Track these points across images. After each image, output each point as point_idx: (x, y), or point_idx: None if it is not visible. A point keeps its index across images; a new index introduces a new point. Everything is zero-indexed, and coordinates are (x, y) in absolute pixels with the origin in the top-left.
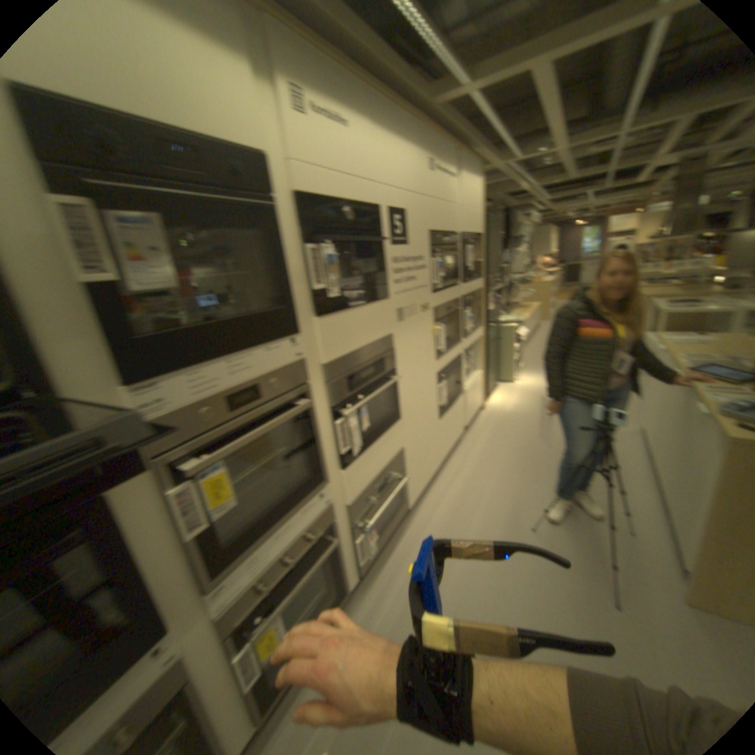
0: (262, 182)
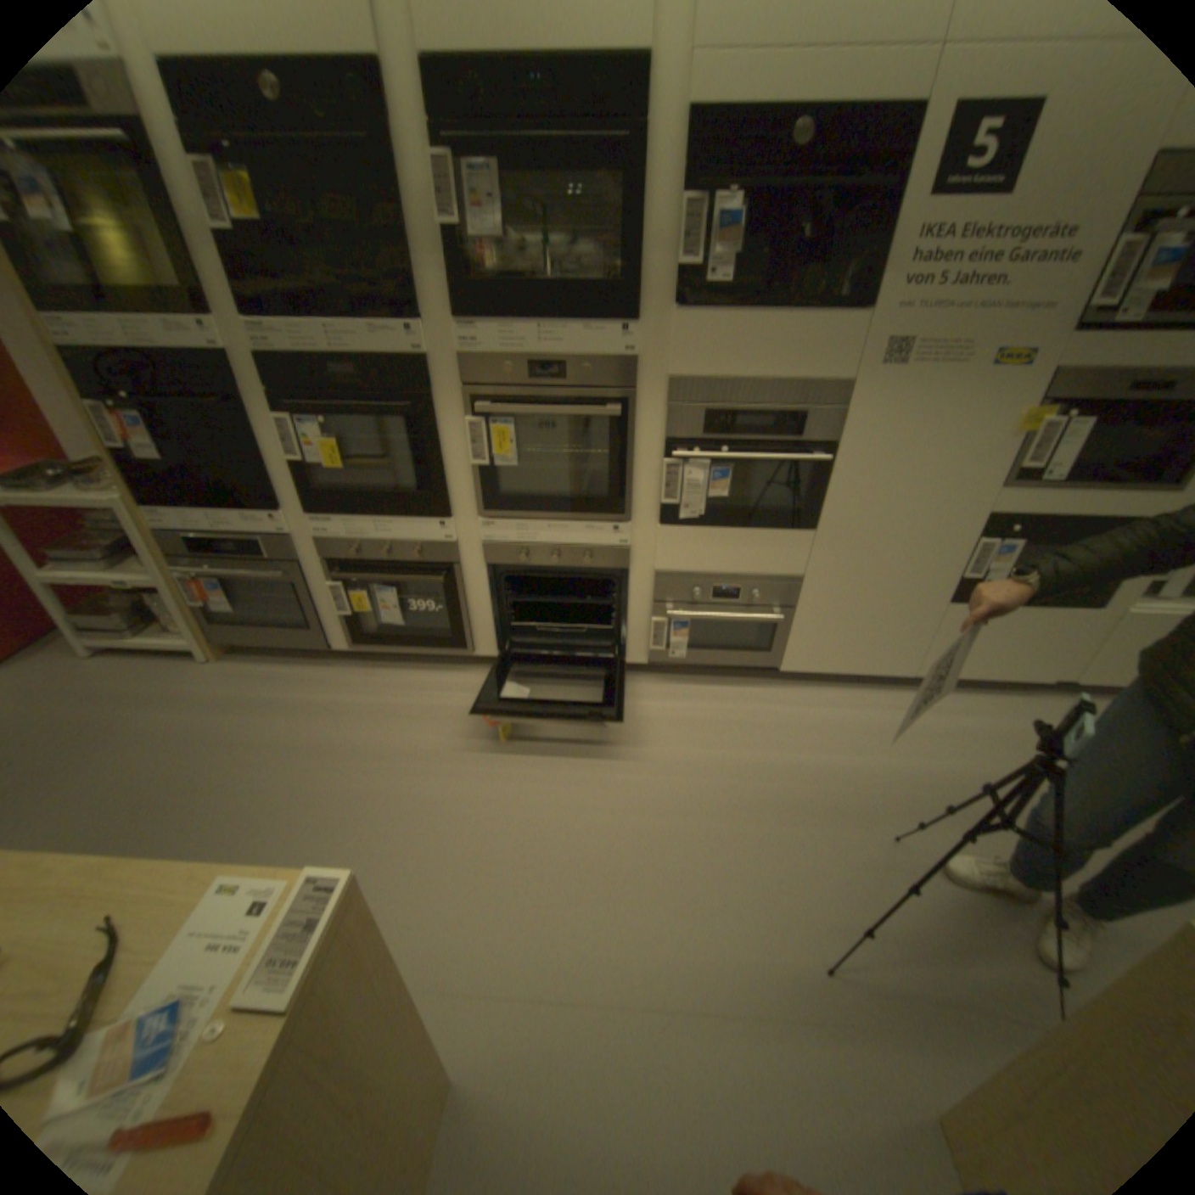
0: (630, 102)
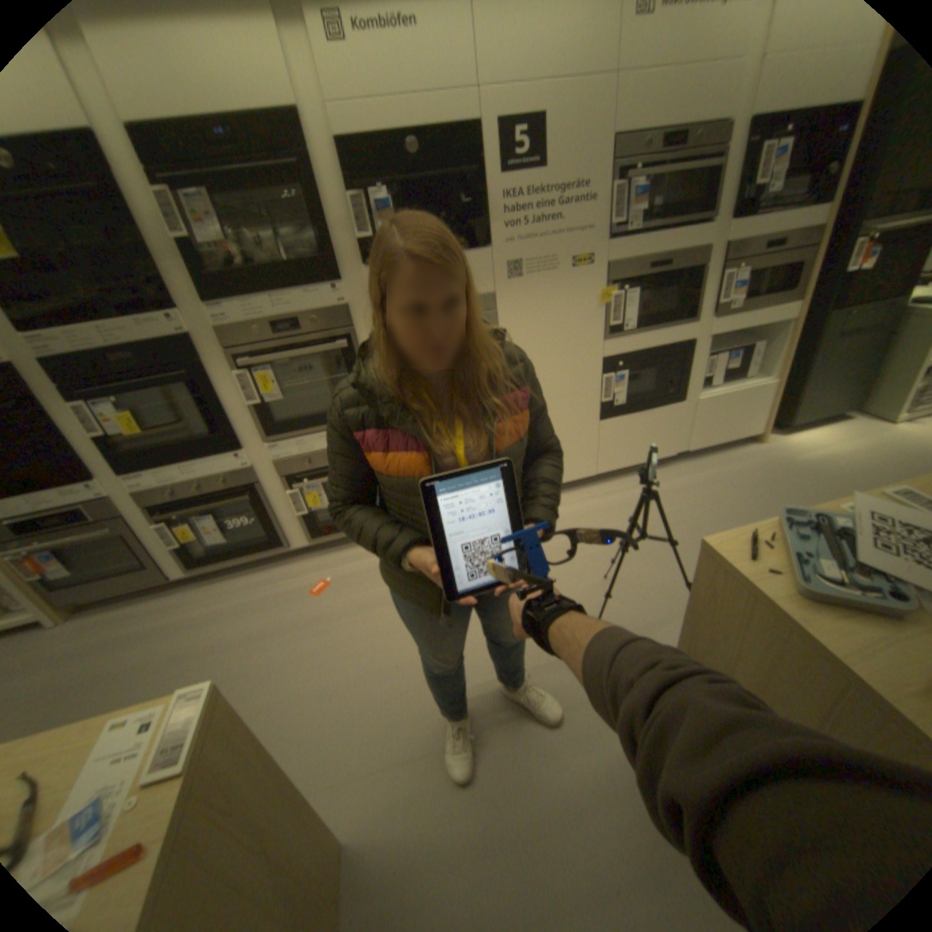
0: (292, 139)
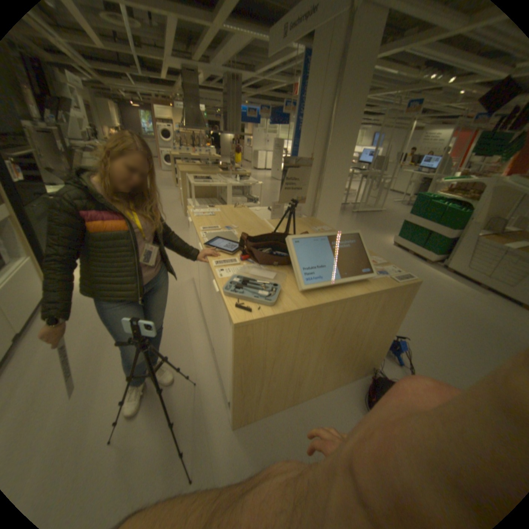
0: None
